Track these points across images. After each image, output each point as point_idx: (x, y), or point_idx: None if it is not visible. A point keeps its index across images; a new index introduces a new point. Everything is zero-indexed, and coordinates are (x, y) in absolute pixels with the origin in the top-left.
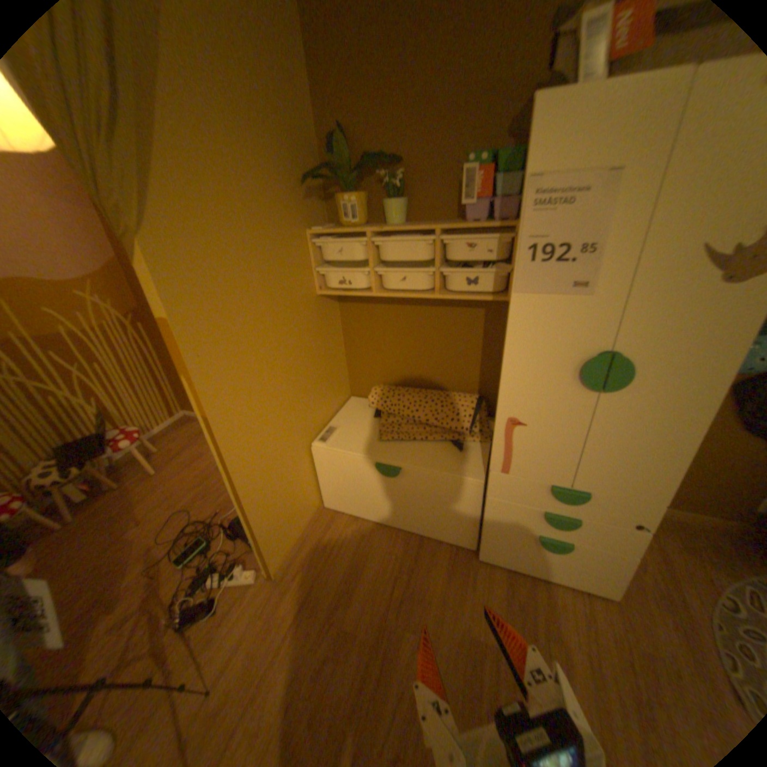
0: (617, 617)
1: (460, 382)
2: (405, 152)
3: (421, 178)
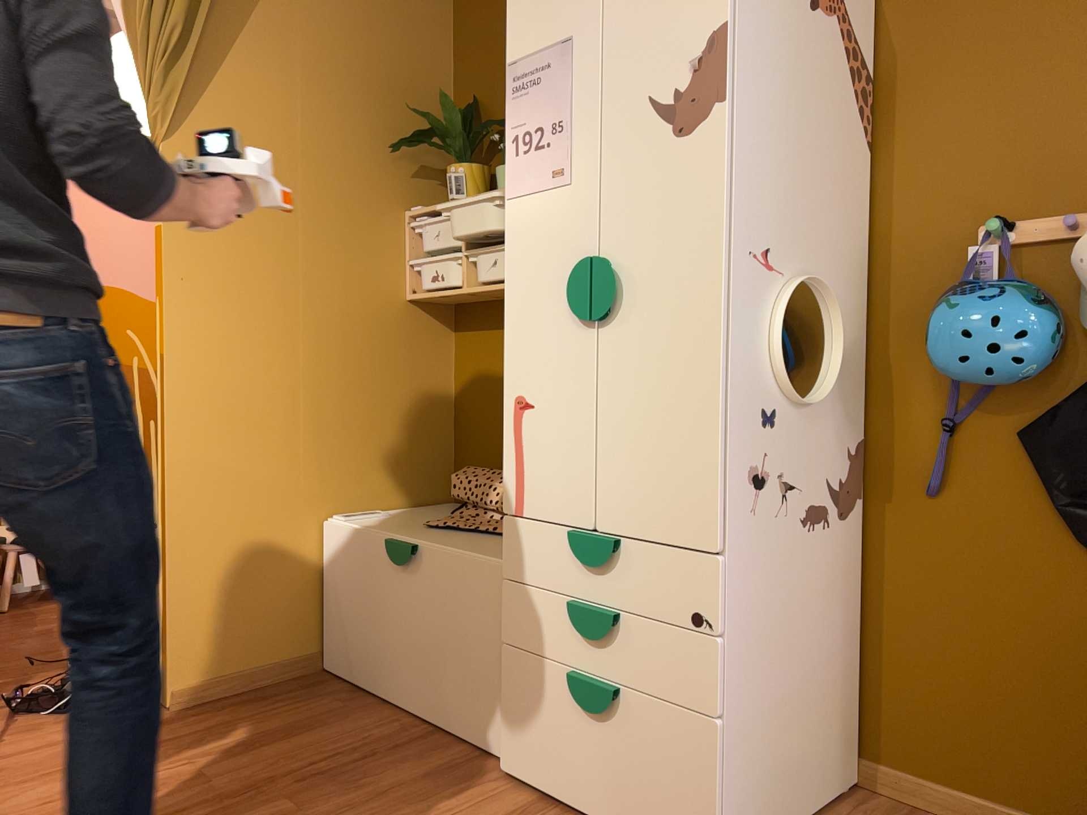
0: None
1: None
2: None
3: None
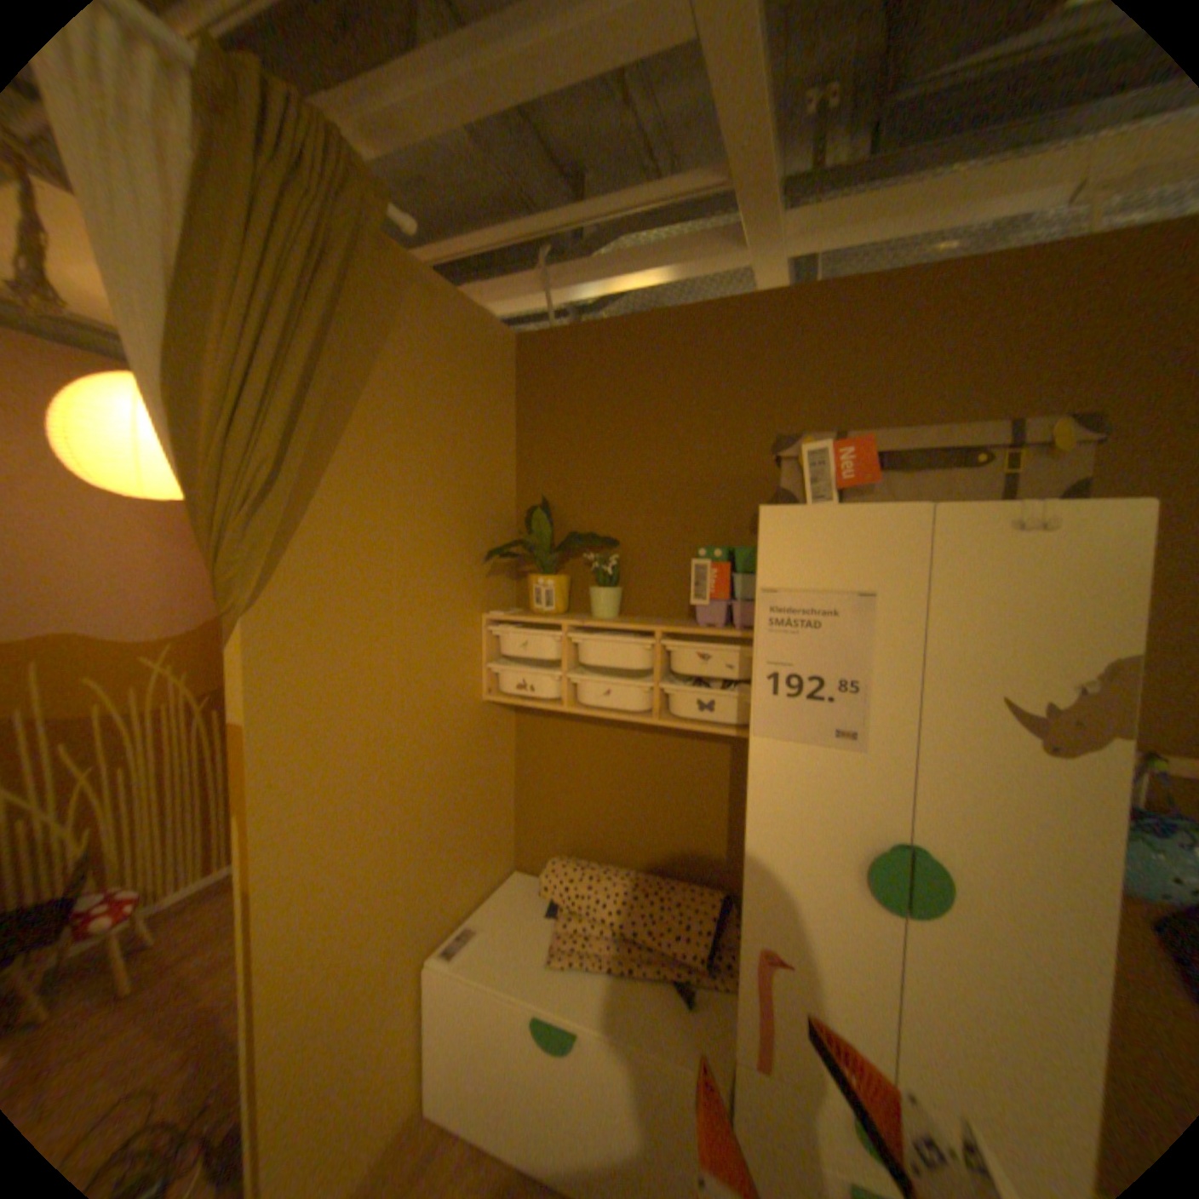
0: None
1: (697, 866)
2: (623, 535)
3: (642, 565)
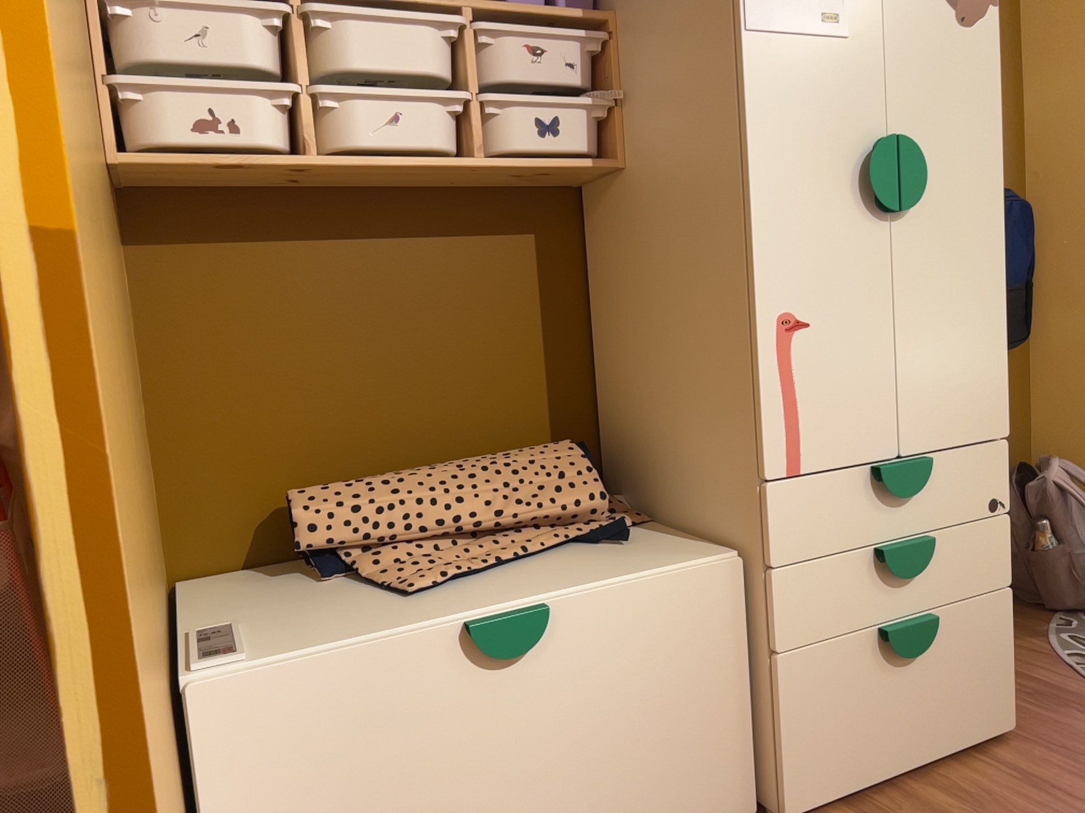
0: (1041, 748)
1: (512, 429)
2: None
3: None
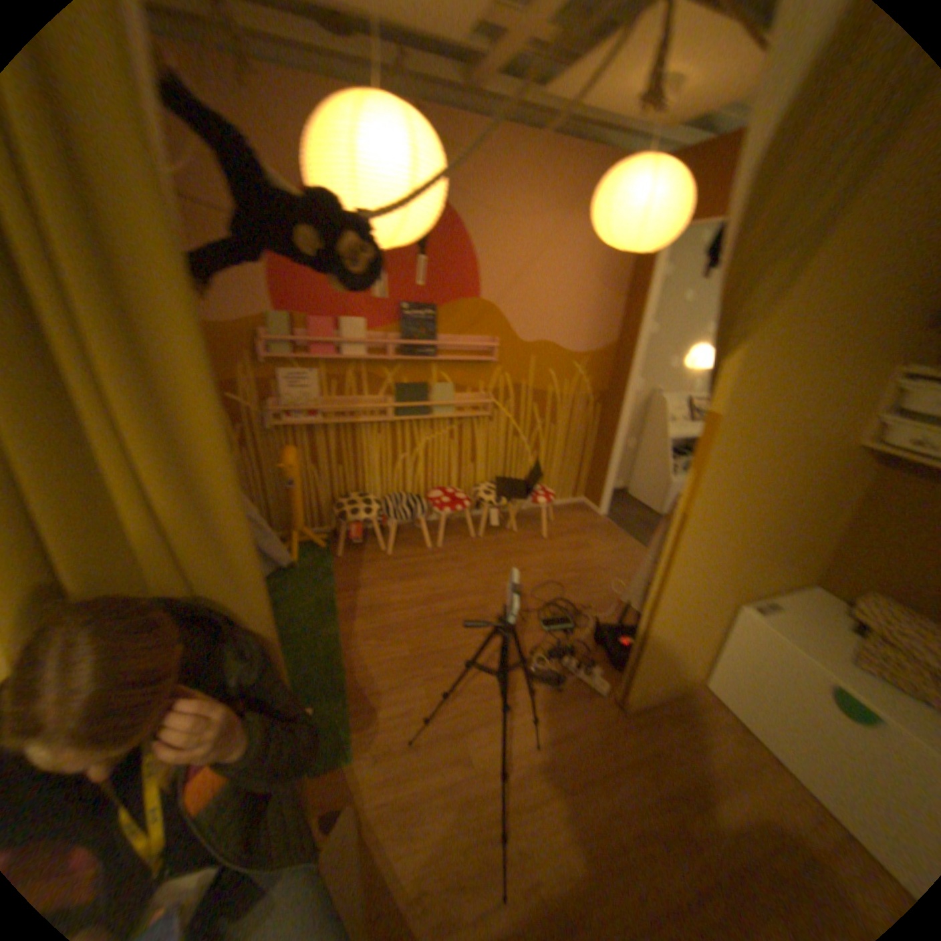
0: None
1: None
2: None
3: None
